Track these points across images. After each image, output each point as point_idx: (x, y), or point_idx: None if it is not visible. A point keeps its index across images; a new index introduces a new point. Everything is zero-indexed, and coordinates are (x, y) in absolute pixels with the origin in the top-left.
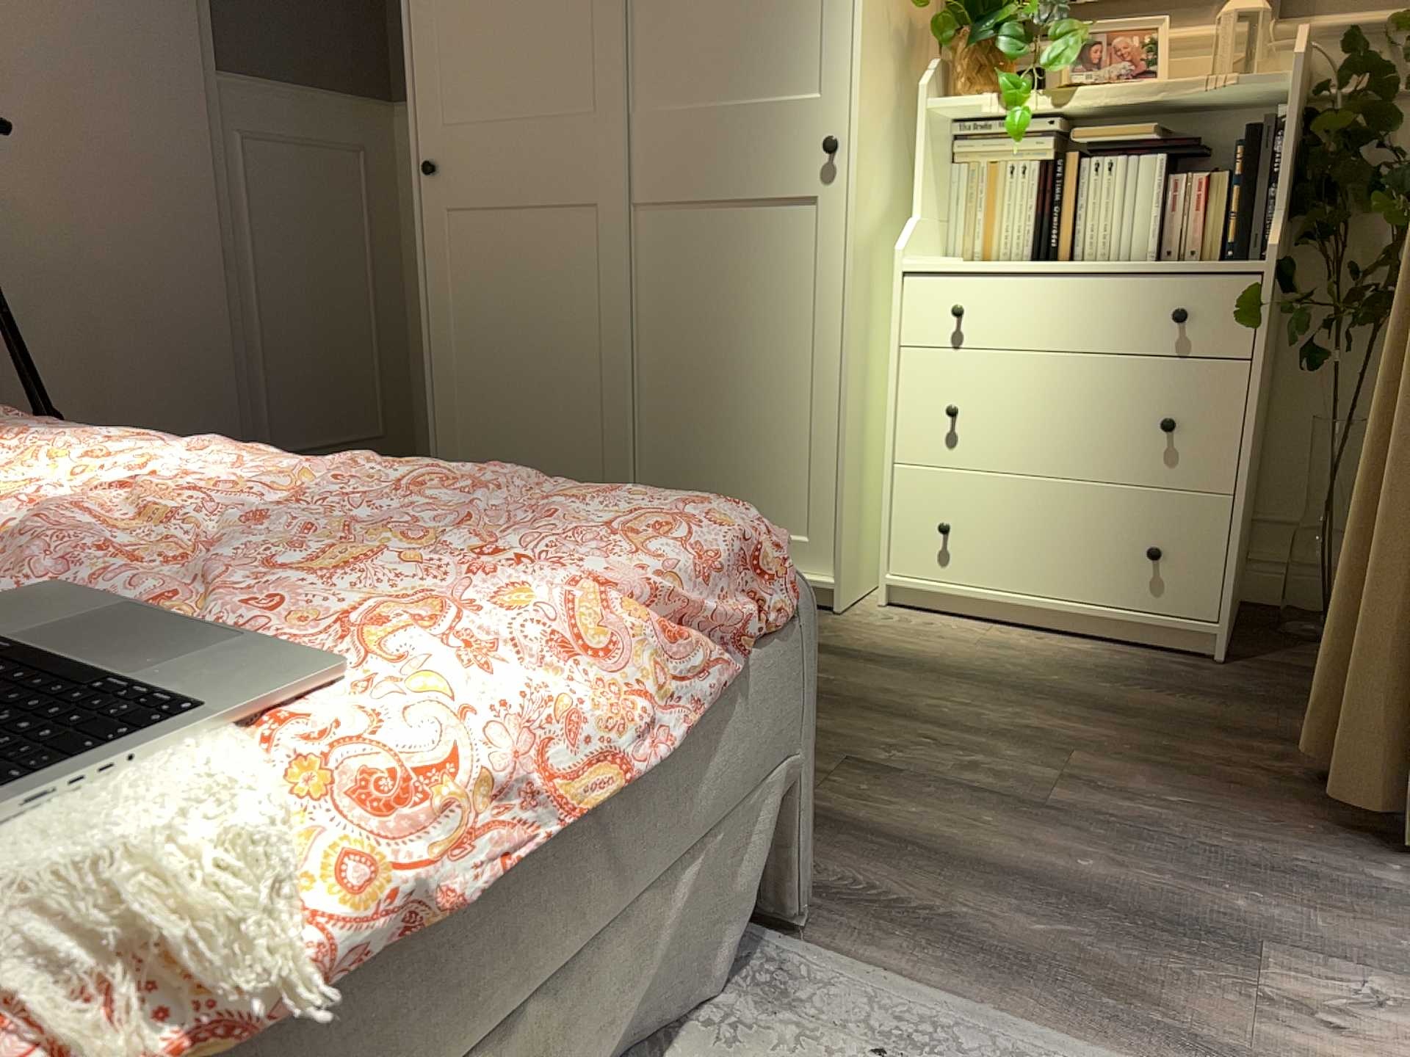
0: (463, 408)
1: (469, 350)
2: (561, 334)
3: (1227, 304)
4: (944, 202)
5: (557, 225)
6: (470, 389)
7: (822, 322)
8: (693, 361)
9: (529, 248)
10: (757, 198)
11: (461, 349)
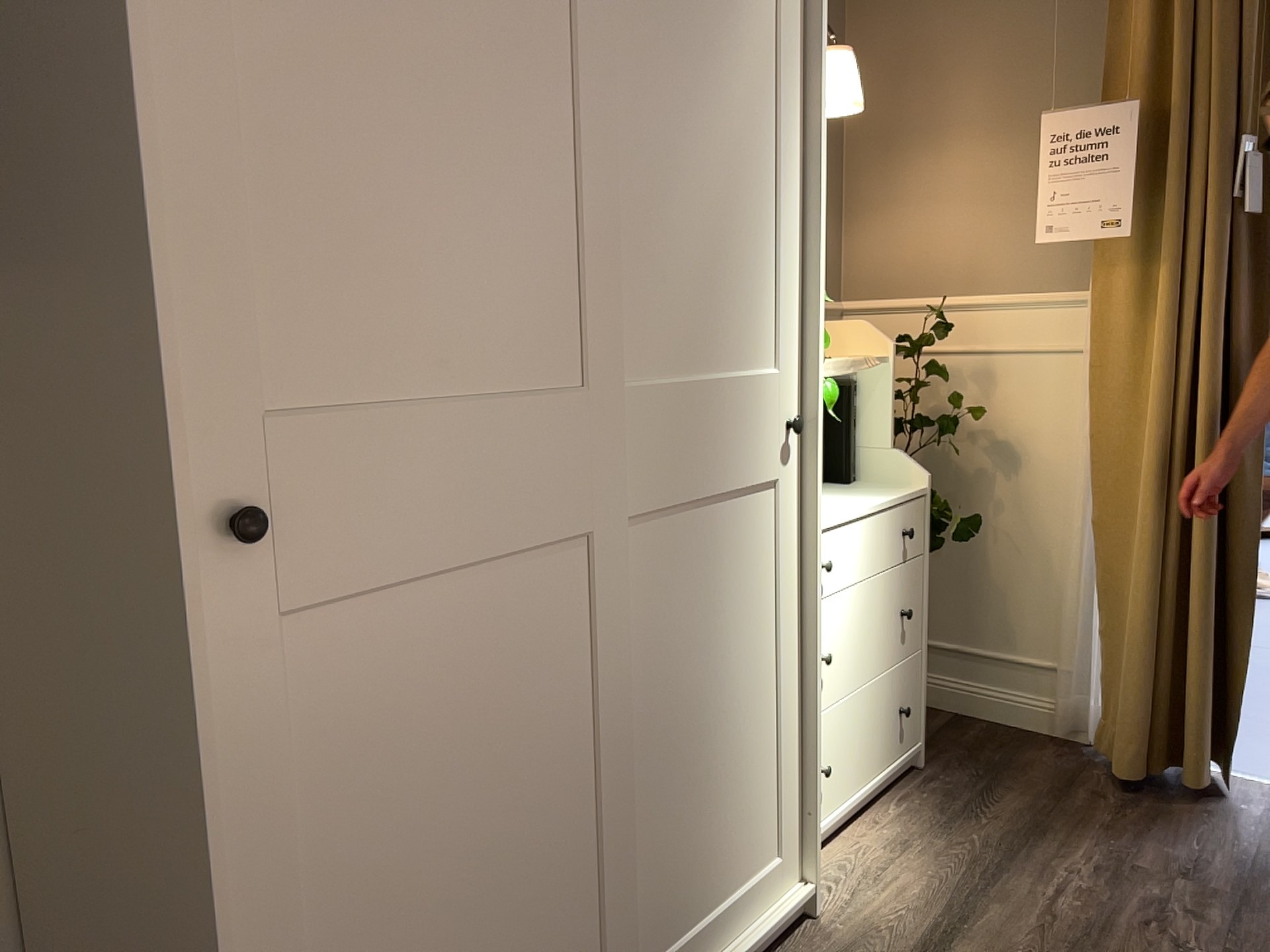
0: None
1: (359, 892)
2: (542, 759)
3: (910, 518)
4: None
5: (535, 578)
6: None
7: (782, 609)
8: (681, 710)
9: (485, 632)
10: (735, 488)
11: (338, 903)
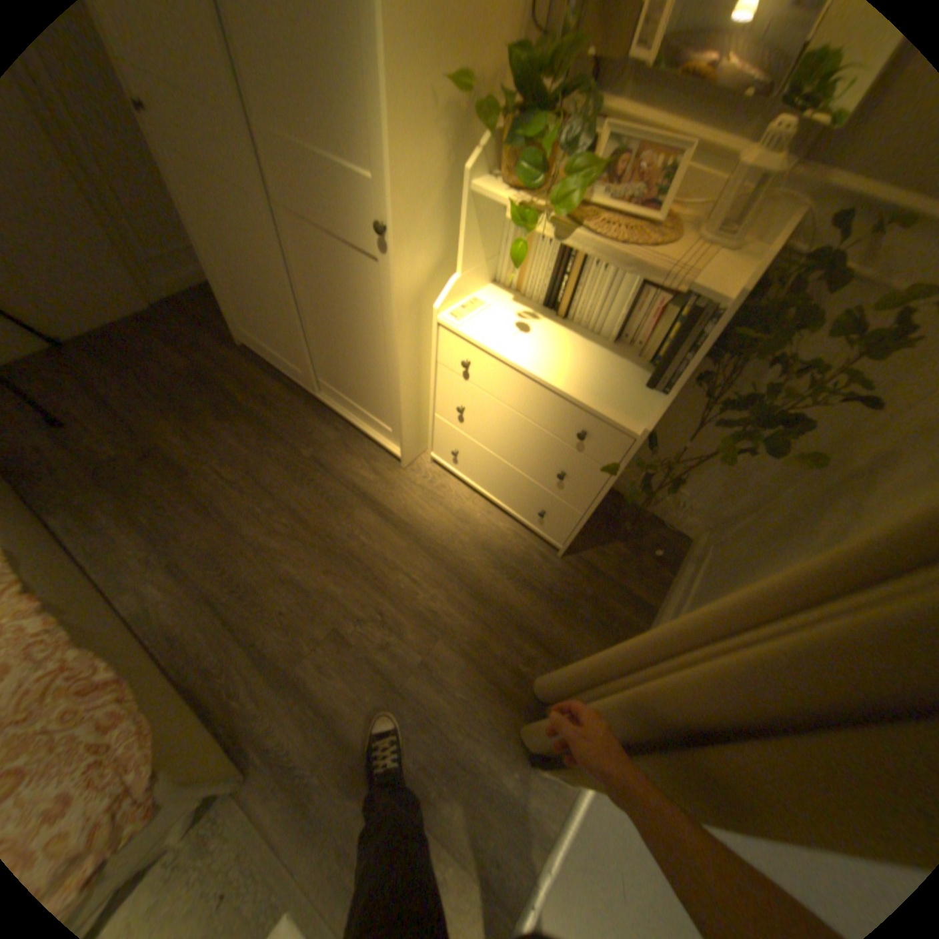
0: (224, 285)
1: (215, 253)
2: (256, 271)
3: (610, 441)
4: (495, 243)
5: (232, 197)
6: (224, 276)
7: (388, 339)
8: (328, 321)
9: (221, 203)
10: (344, 240)
11: (211, 250)
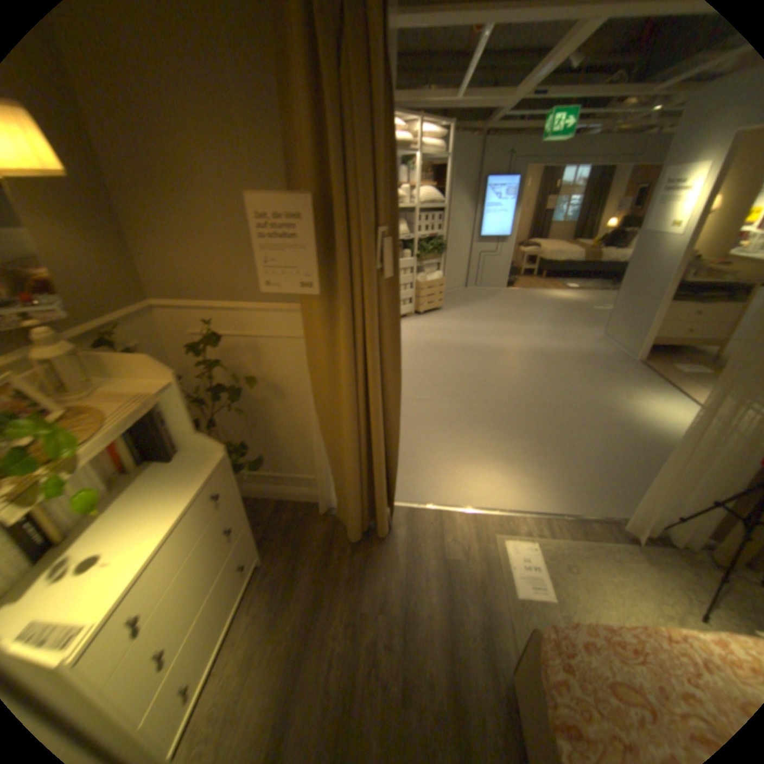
0: None
1: None
2: None
3: (222, 477)
4: None
5: None
6: None
7: None
8: None
9: None
10: None
11: None
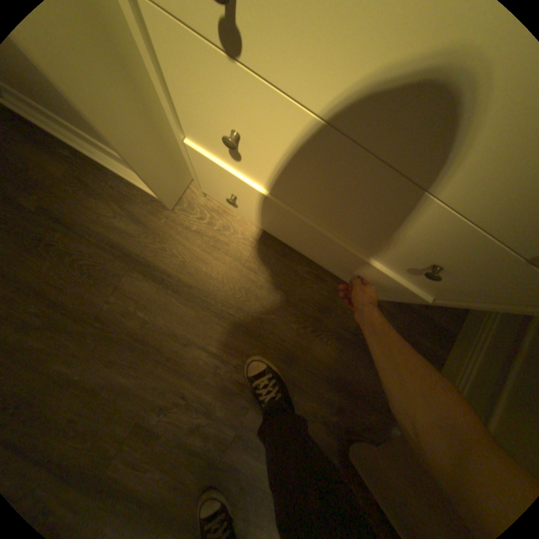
0: None
1: None
2: None
3: None
4: None
5: None
6: None
7: None
8: None
9: None
10: None
11: None
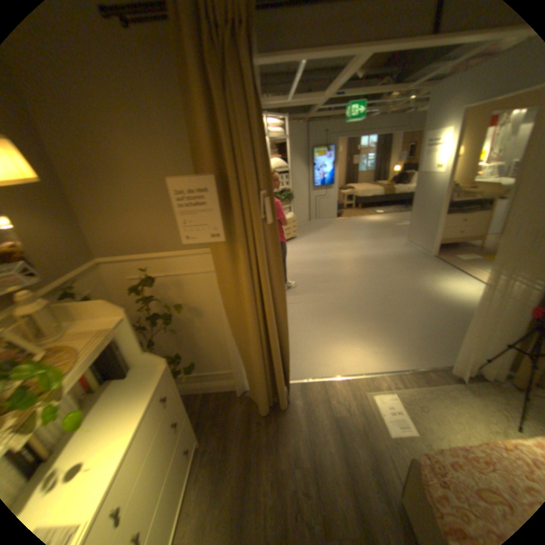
0: None
1: None
2: None
3: (166, 383)
4: None
5: None
6: None
7: None
8: None
9: None
10: None
11: None
